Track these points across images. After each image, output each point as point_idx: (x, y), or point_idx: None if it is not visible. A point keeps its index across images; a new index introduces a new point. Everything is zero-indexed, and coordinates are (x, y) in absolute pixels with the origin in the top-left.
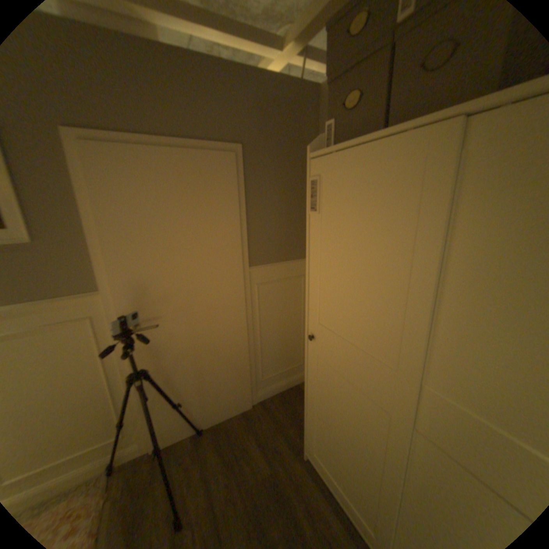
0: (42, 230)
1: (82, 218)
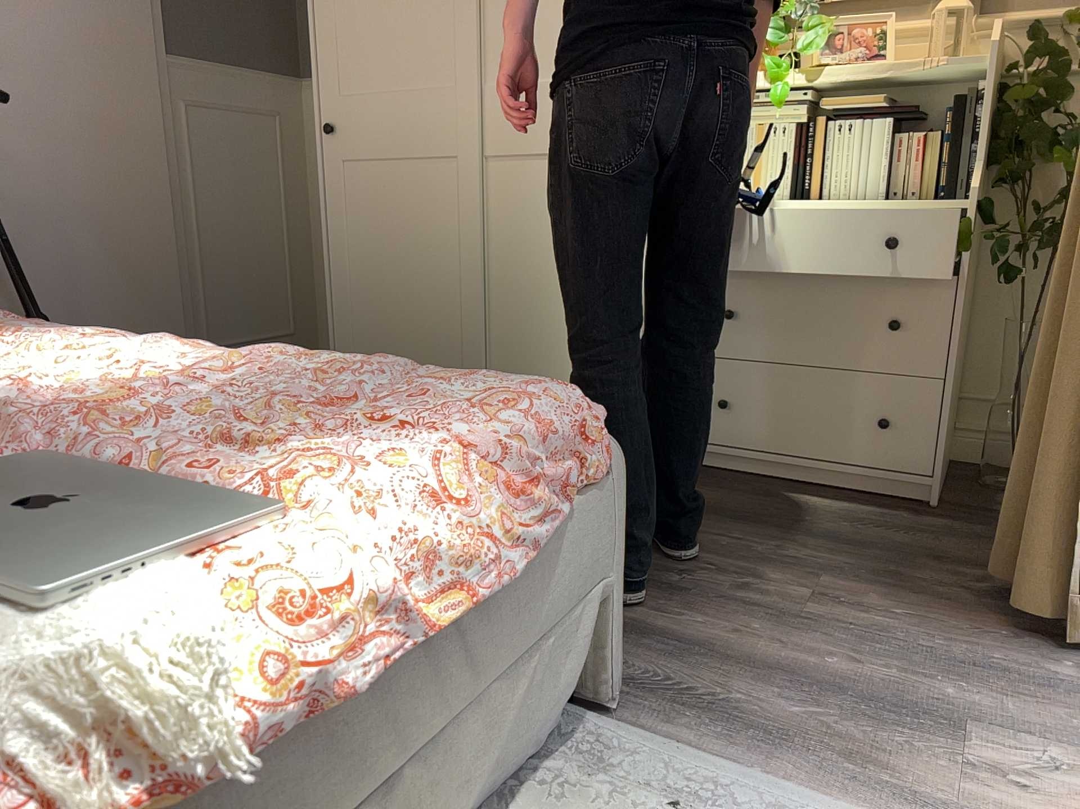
0: None
1: None
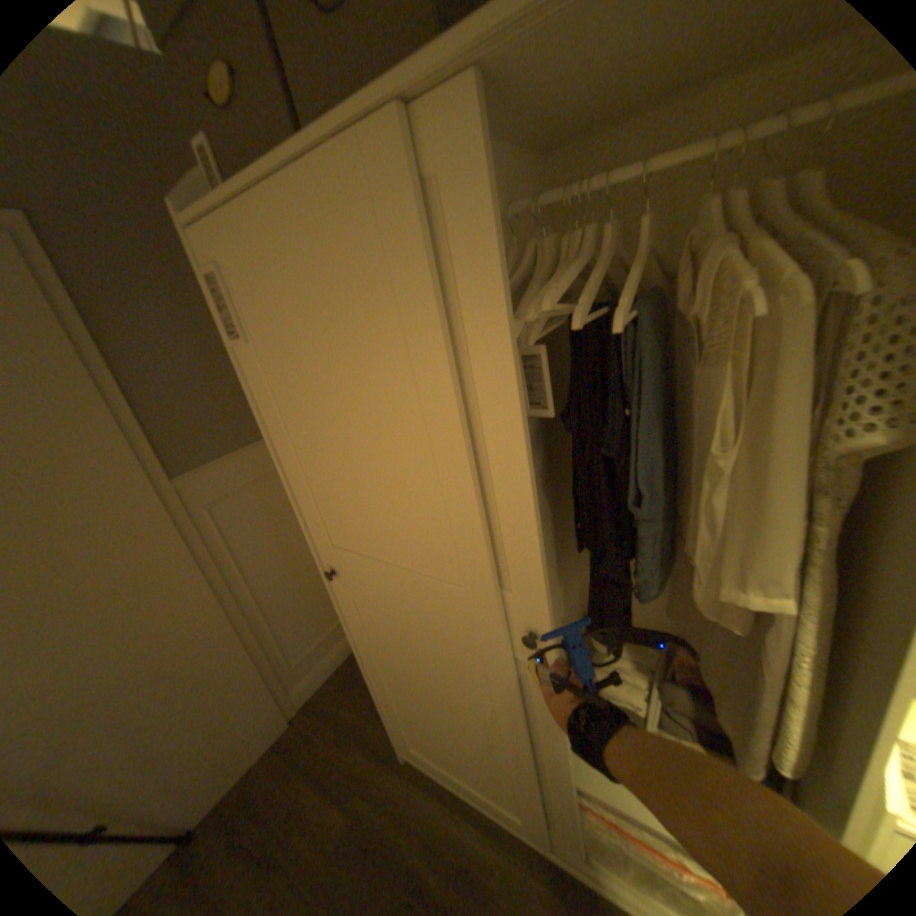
0: None
1: None
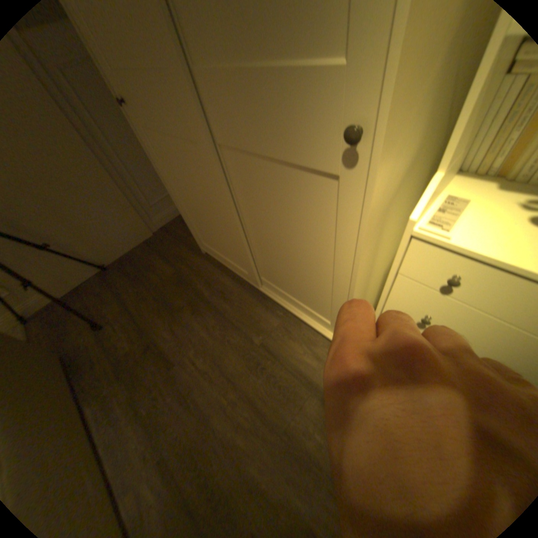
0: None
1: None
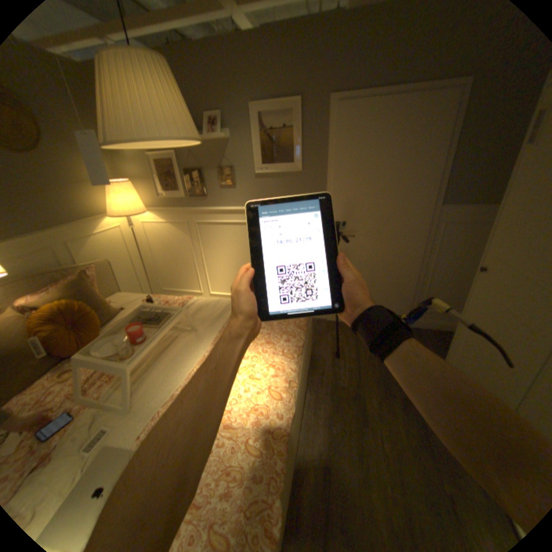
0: (308, 164)
1: (329, 156)
